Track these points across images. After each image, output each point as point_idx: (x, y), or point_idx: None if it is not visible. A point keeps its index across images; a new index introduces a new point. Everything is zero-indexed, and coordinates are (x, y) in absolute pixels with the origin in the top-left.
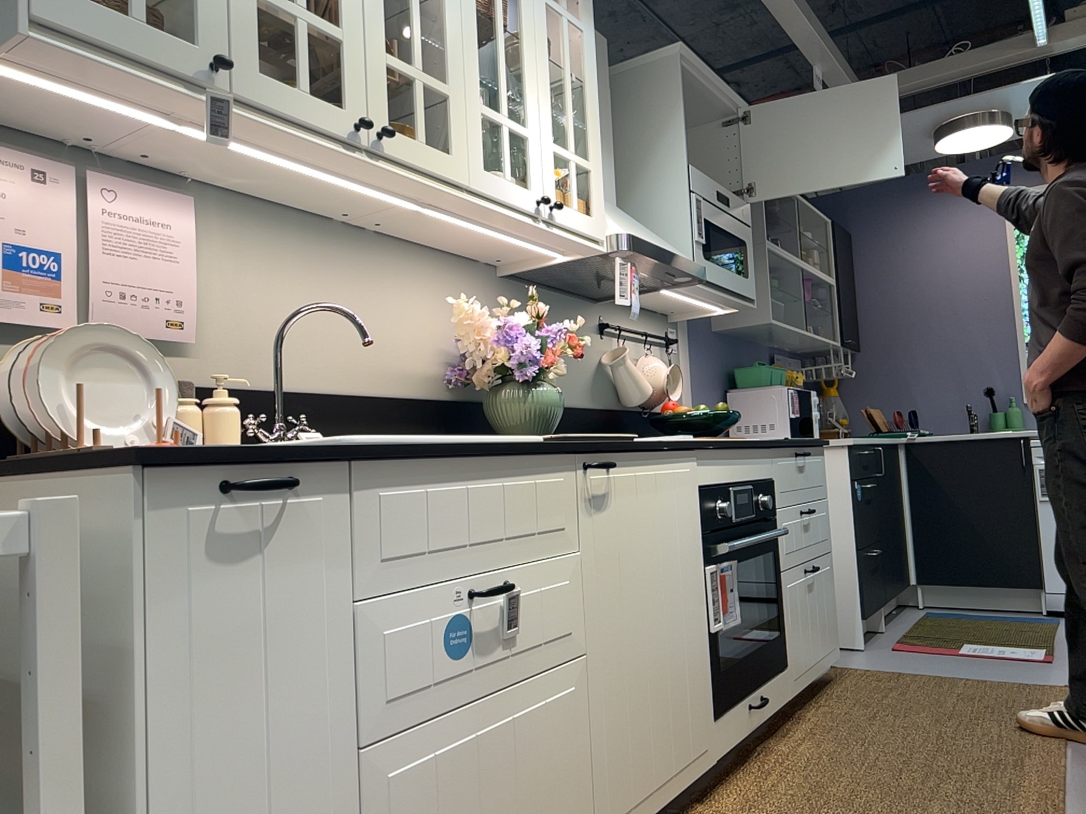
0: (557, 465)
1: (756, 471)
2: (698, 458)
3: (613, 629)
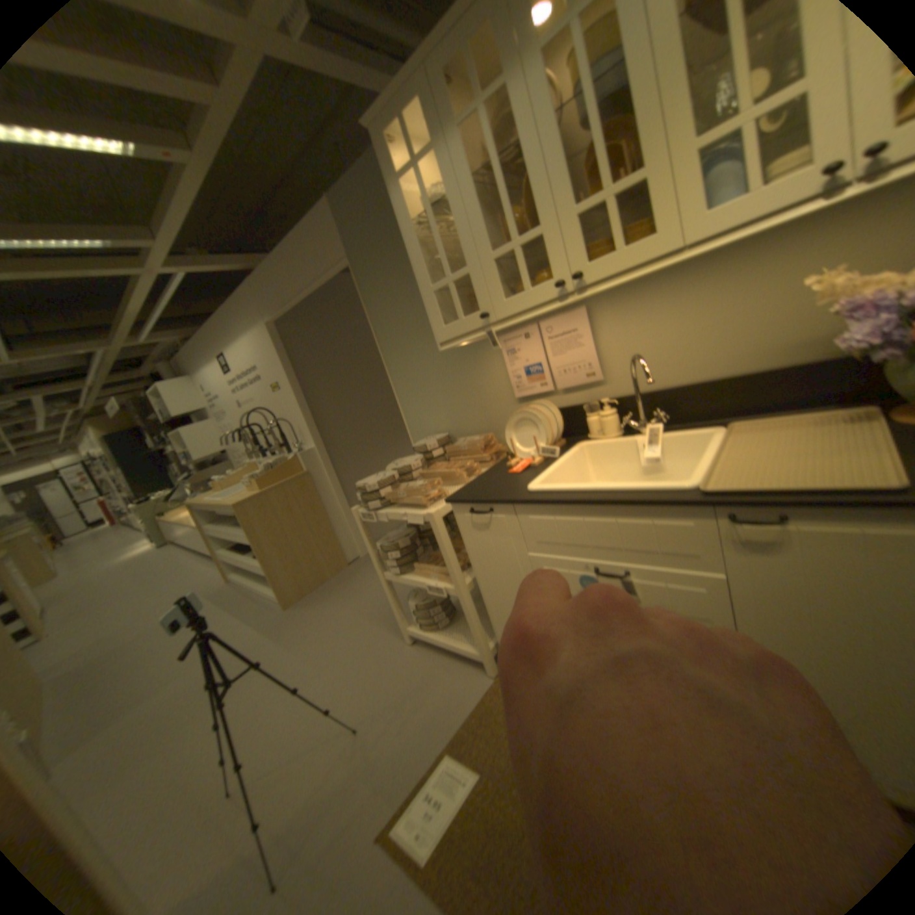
0: (683, 512)
1: None
2: None
3: (788, 642)
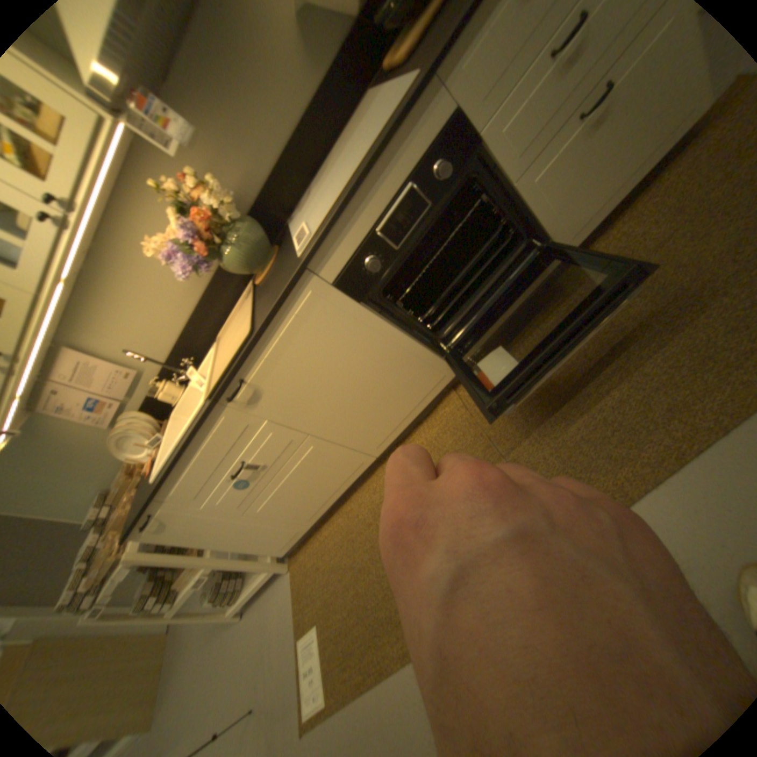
0: (215, 418)
1: (409, 157)
2: (313, 272)
3: (318, 416)
